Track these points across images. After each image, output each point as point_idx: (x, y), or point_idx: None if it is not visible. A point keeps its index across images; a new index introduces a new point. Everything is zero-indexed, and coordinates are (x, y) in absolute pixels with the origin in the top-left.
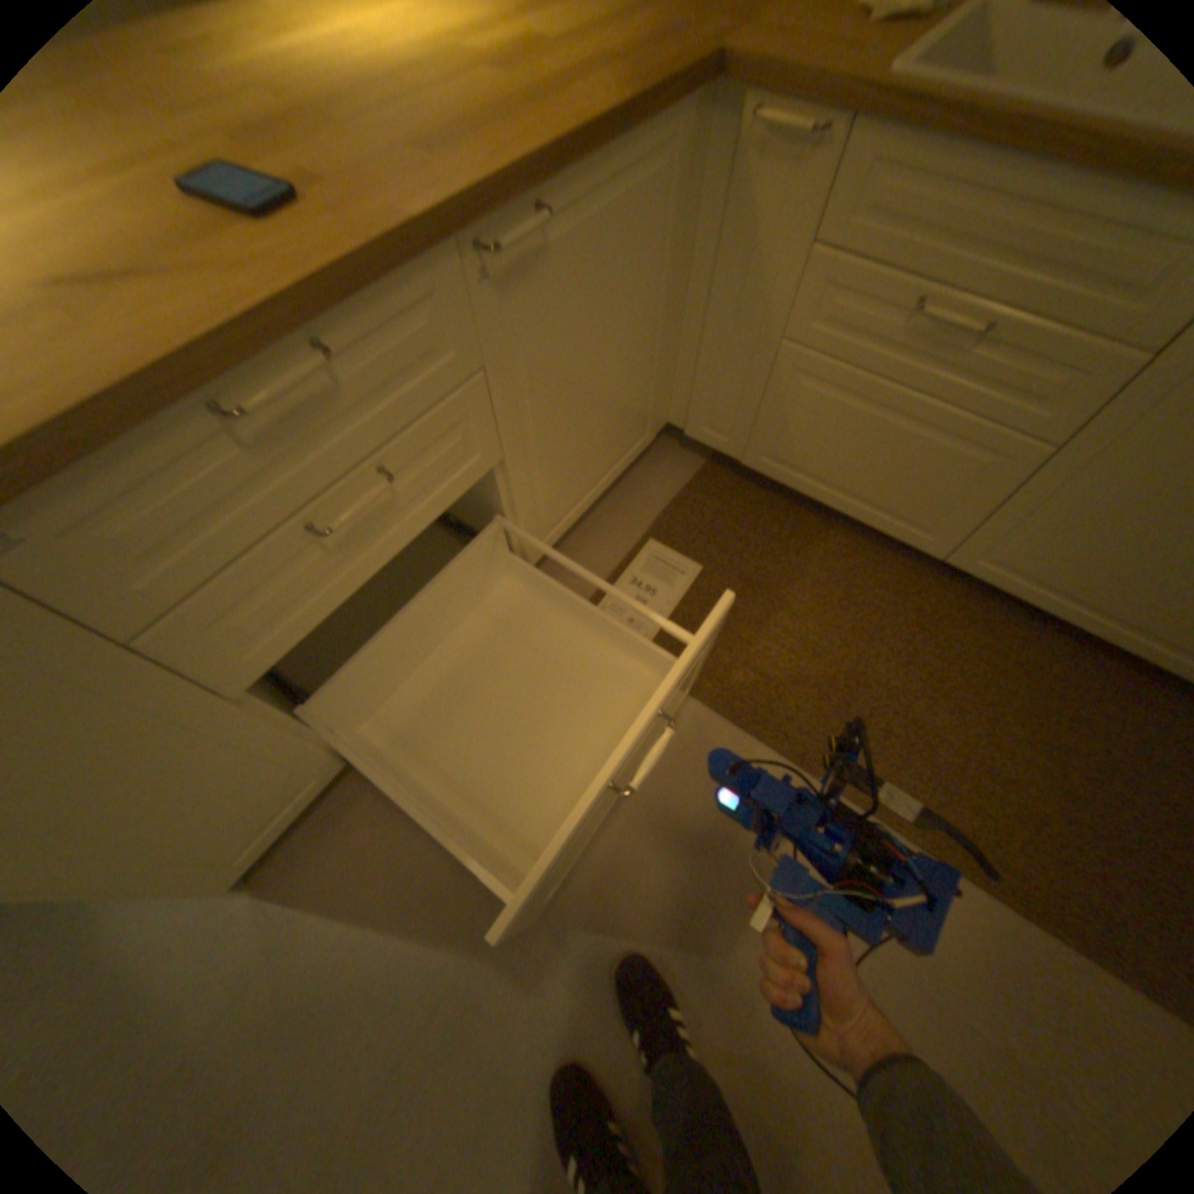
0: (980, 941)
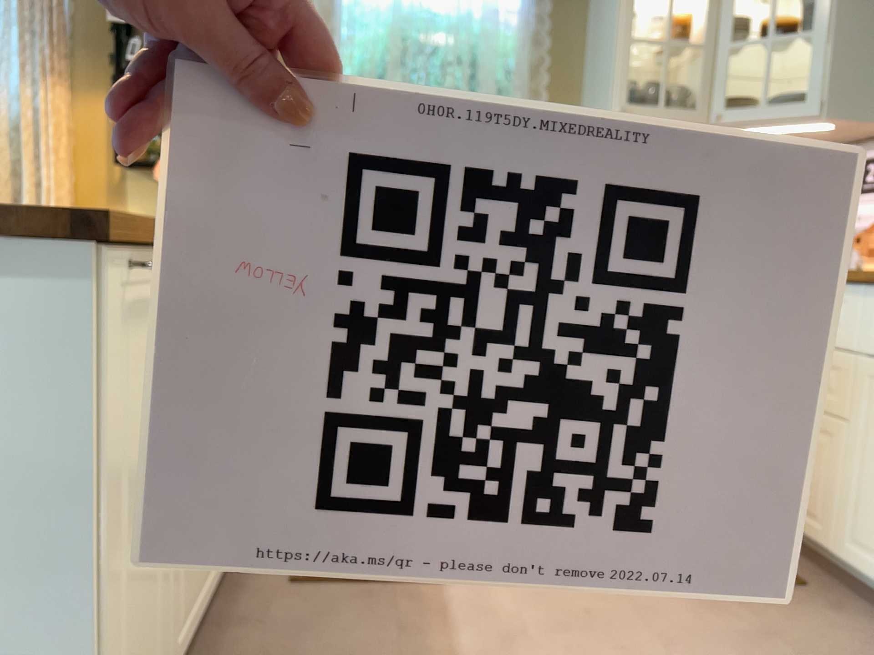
0: (685, 606)
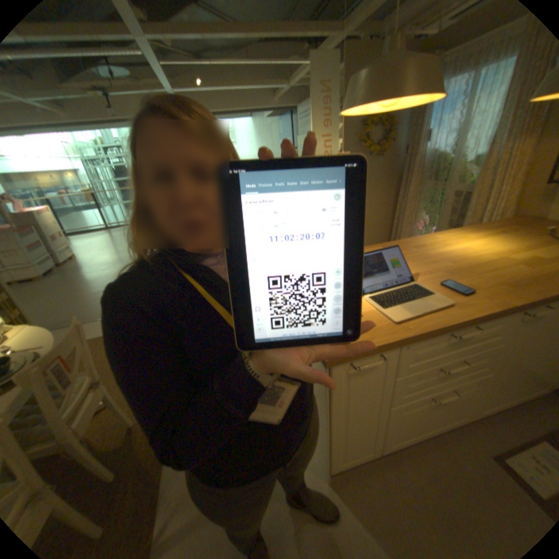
0: None
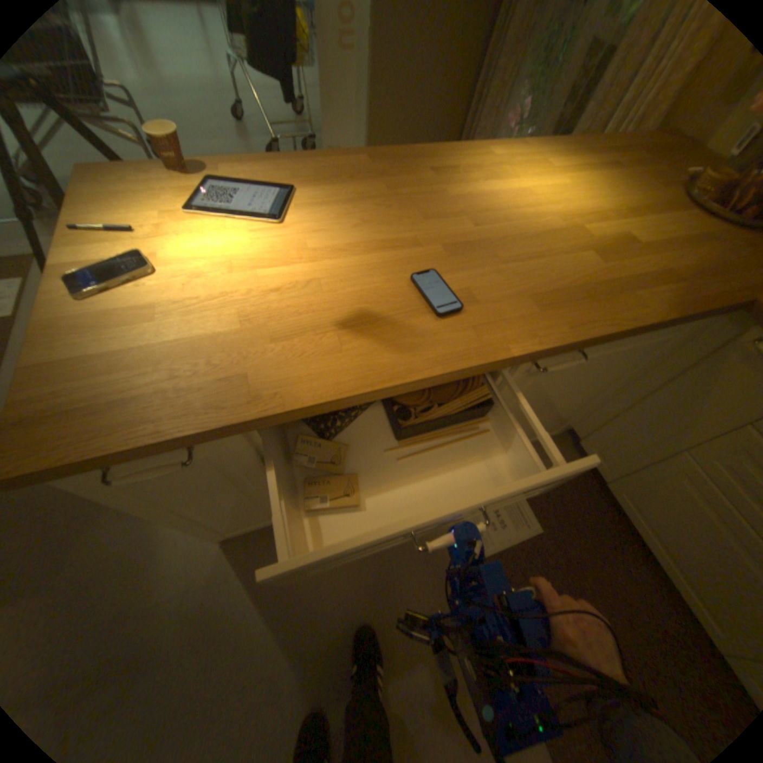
0: None
